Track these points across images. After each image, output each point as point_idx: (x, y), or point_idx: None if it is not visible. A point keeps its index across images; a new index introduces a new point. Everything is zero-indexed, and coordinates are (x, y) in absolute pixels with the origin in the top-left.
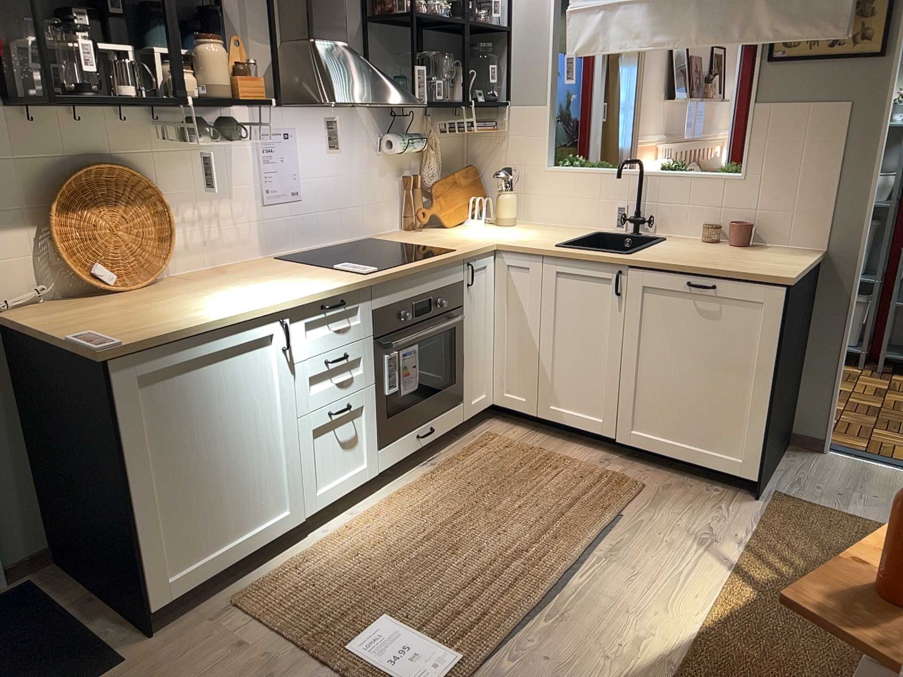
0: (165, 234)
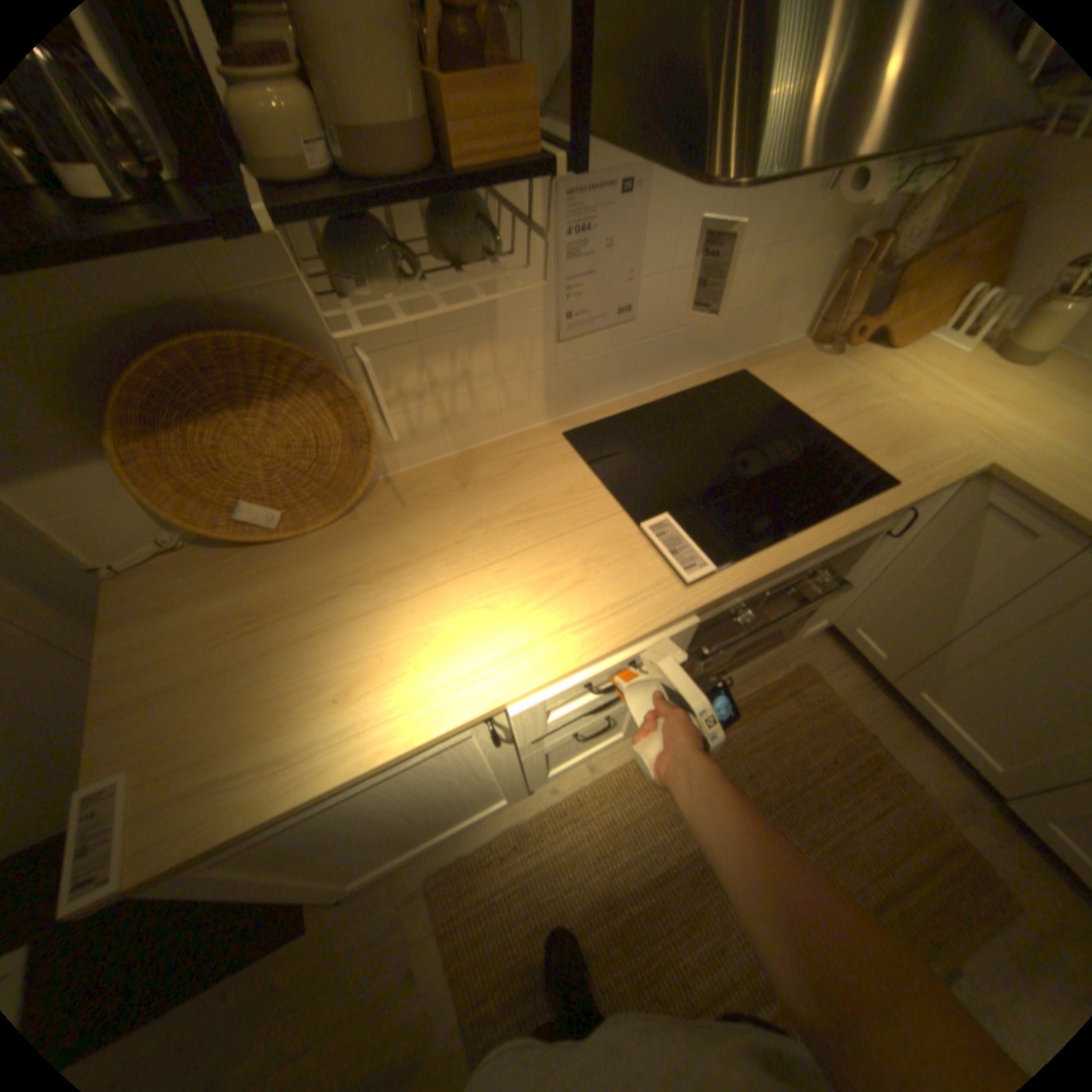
0: (358, 428)
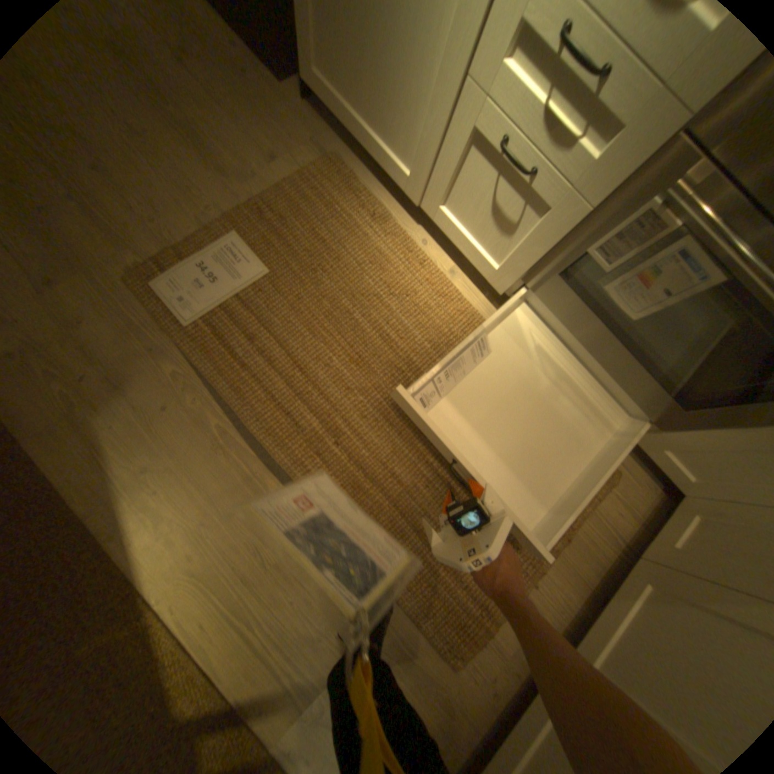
0: None
